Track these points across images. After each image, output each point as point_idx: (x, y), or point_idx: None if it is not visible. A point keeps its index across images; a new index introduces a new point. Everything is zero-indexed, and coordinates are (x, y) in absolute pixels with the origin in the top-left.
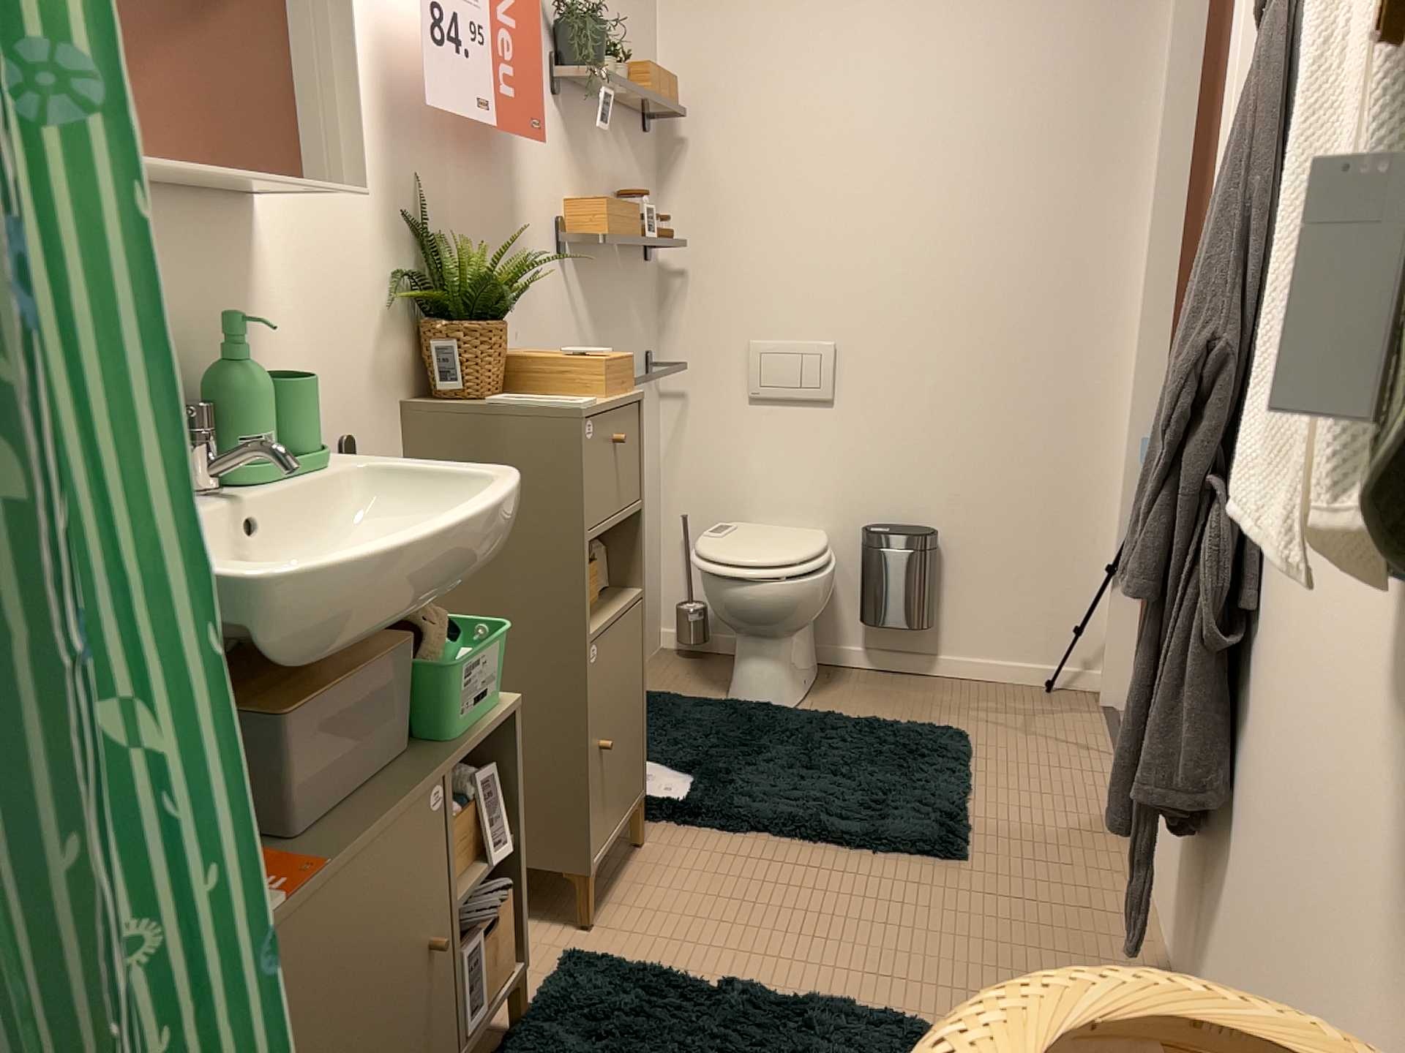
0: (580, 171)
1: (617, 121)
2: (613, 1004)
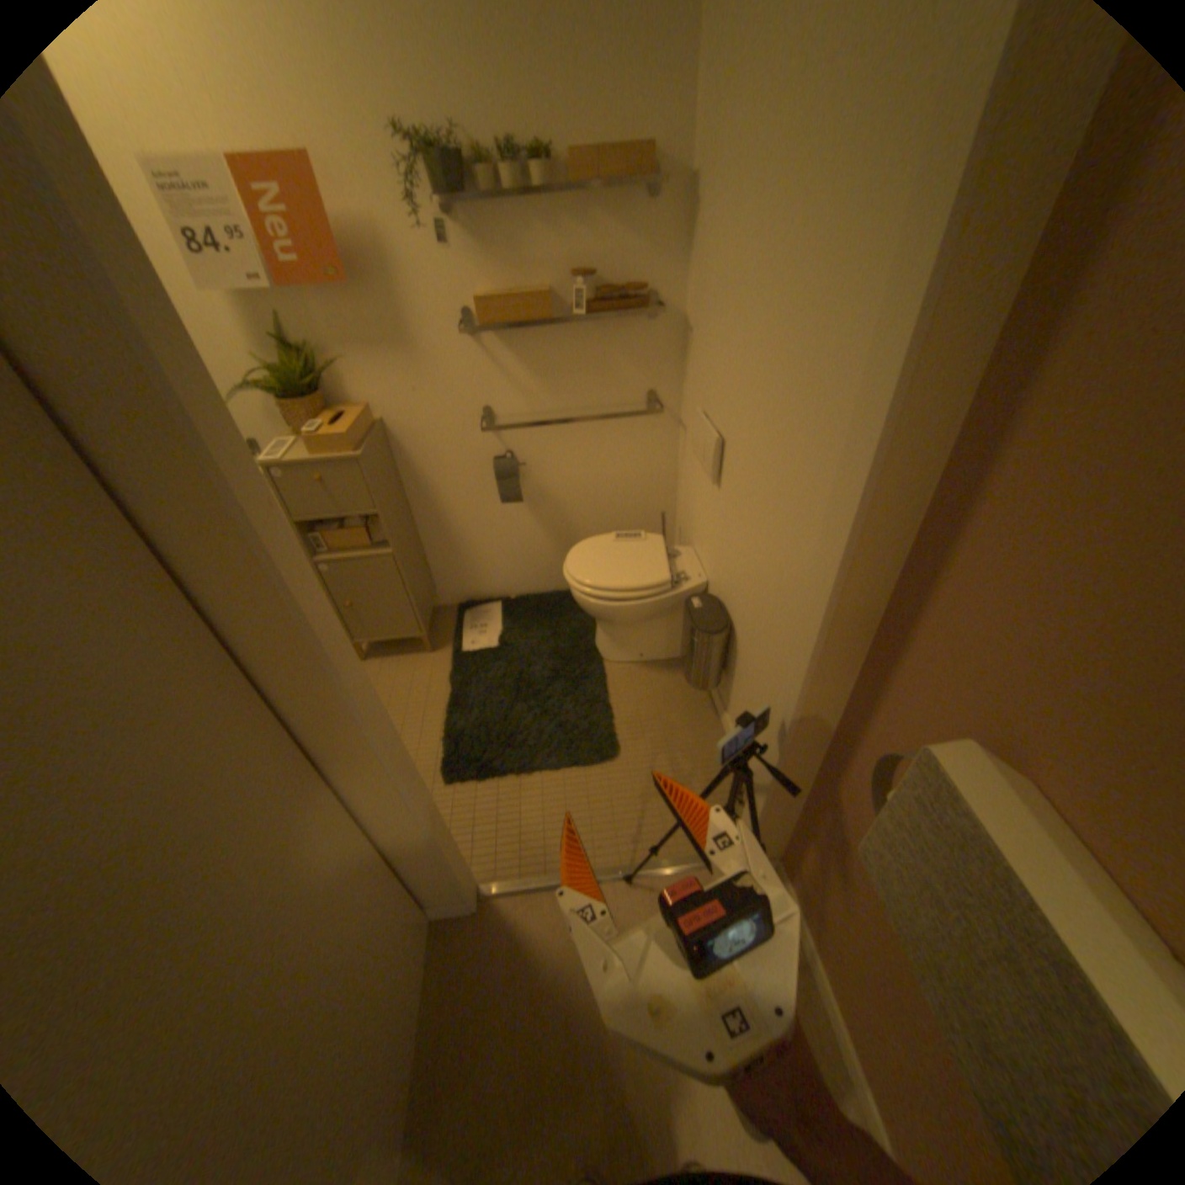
0: (496, 261)
1: (576, 194)
2: None
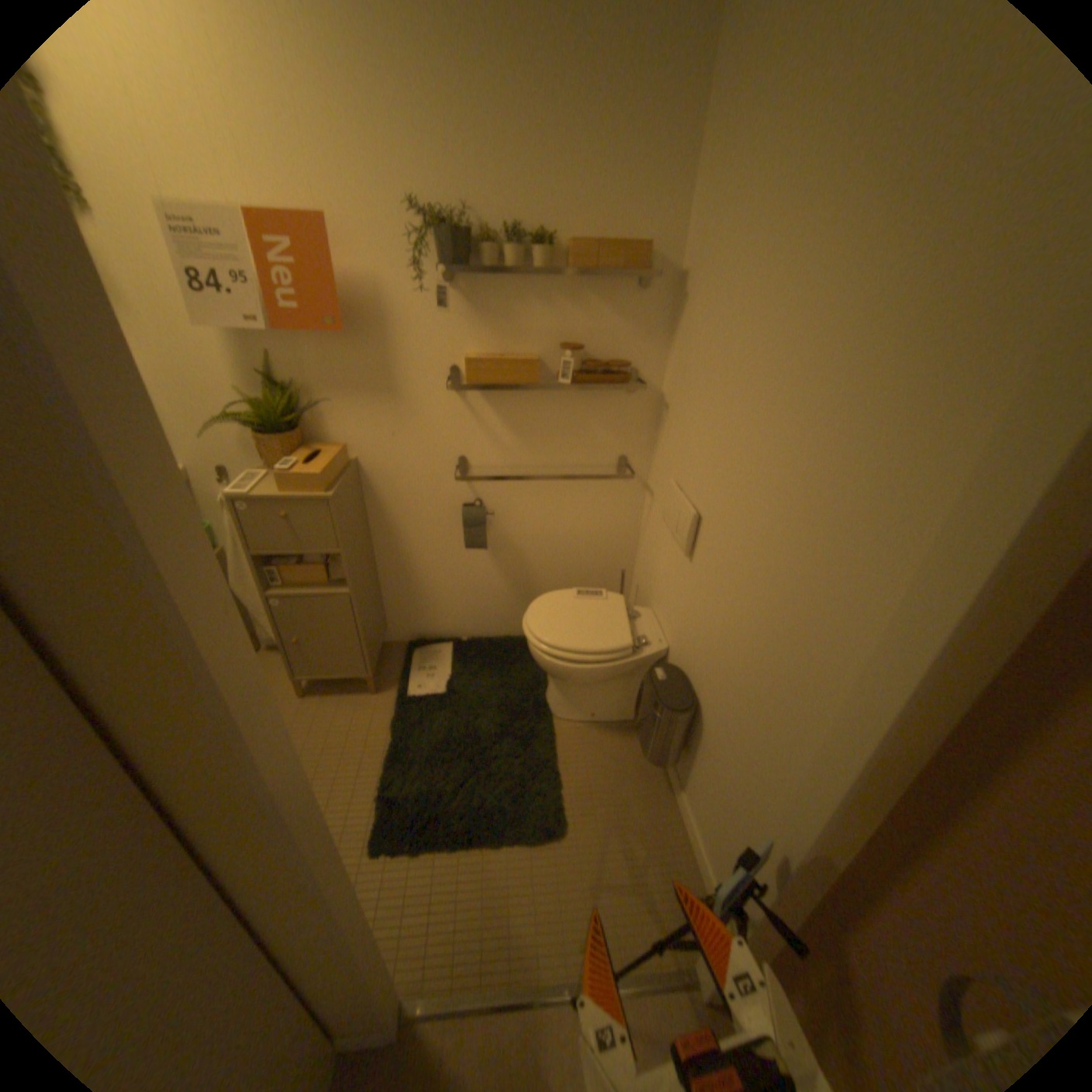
0: (489, 328)
1: (572, 278)
2: None
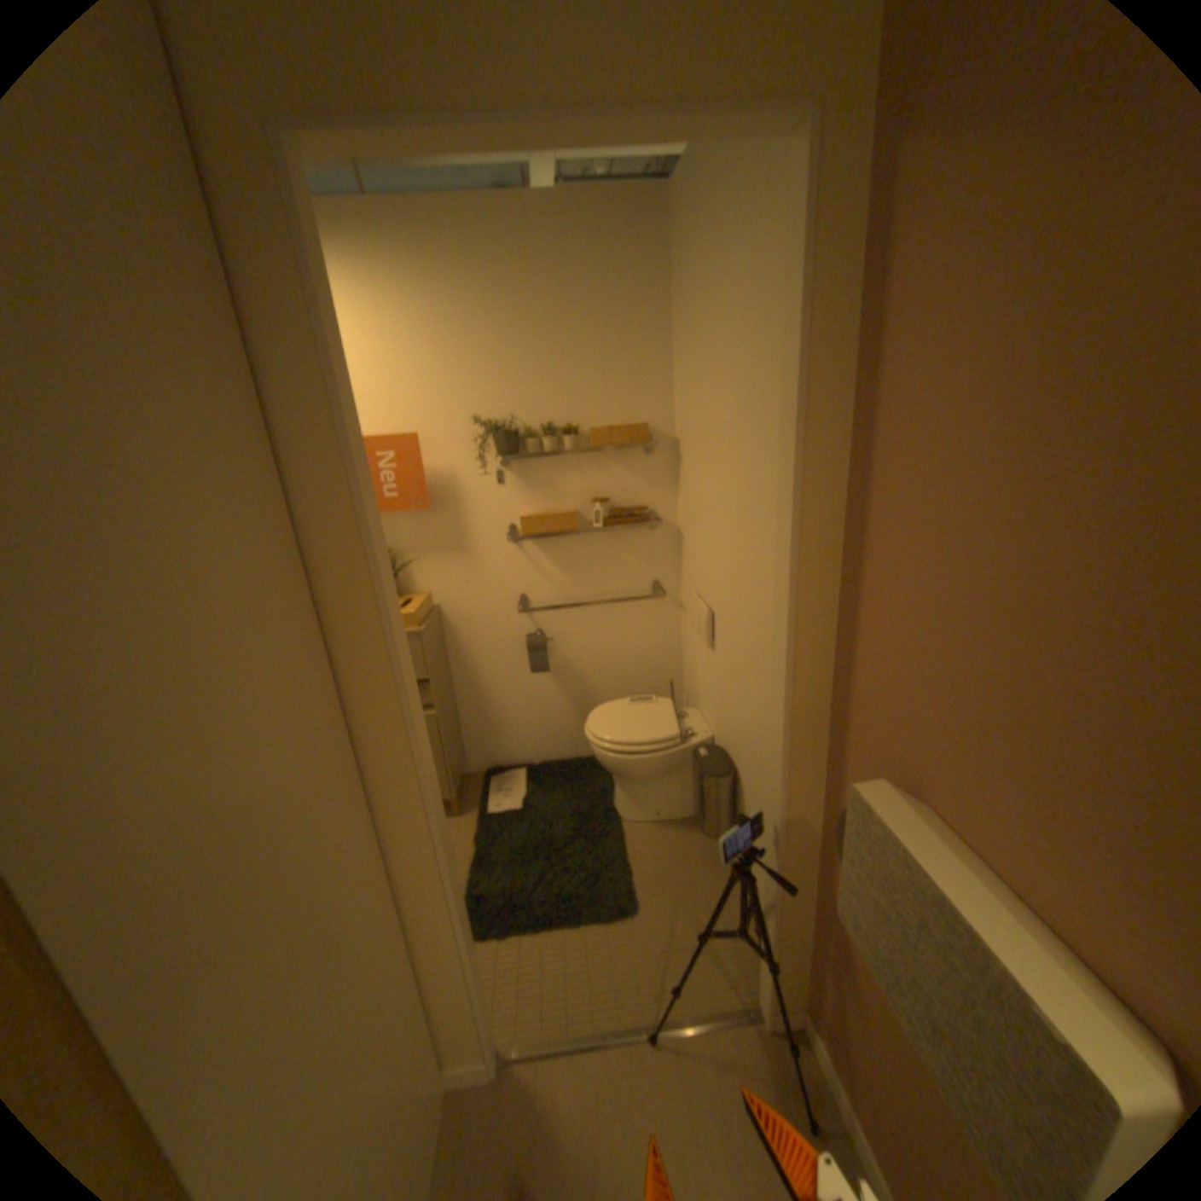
0: (537, 495)
1: (595, 454)
2: None
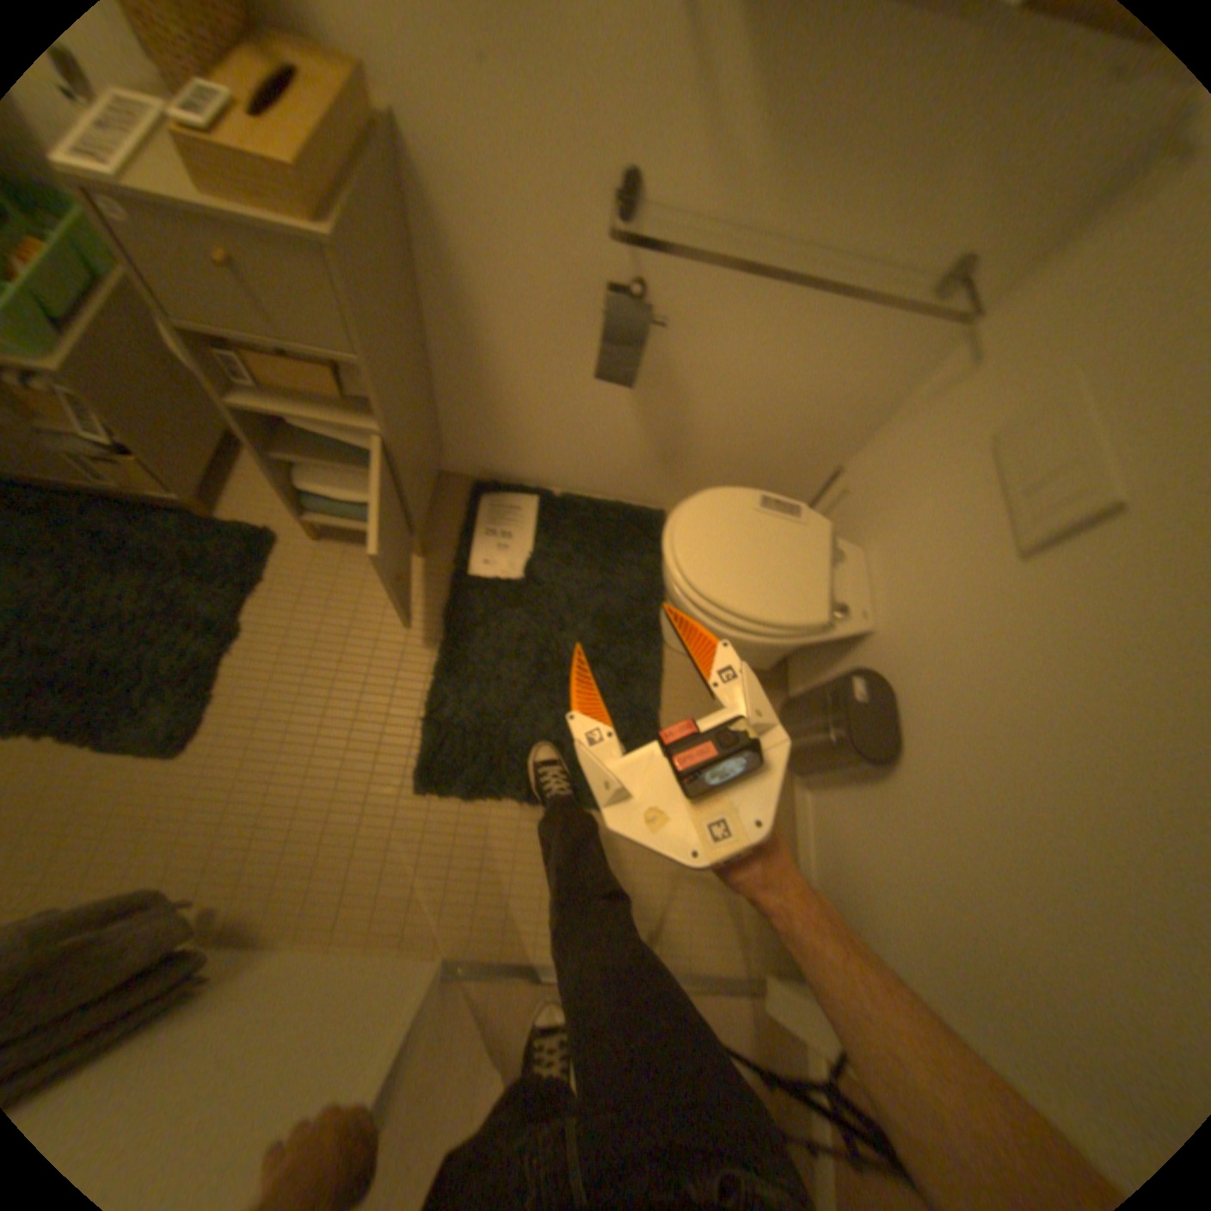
0: None
1: None
2: (204, 560)
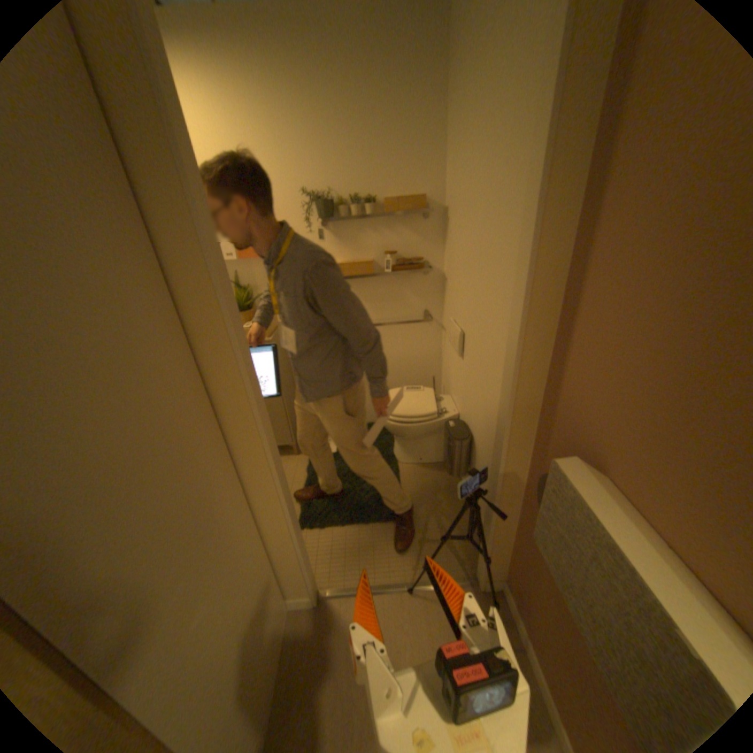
0: (346, 247)
1: (387, 217)
2: None
